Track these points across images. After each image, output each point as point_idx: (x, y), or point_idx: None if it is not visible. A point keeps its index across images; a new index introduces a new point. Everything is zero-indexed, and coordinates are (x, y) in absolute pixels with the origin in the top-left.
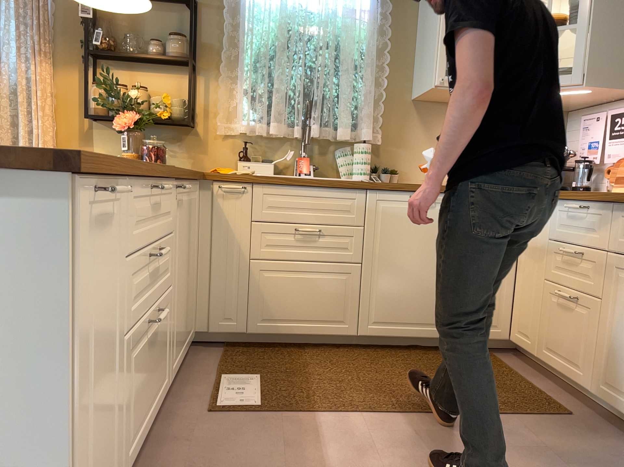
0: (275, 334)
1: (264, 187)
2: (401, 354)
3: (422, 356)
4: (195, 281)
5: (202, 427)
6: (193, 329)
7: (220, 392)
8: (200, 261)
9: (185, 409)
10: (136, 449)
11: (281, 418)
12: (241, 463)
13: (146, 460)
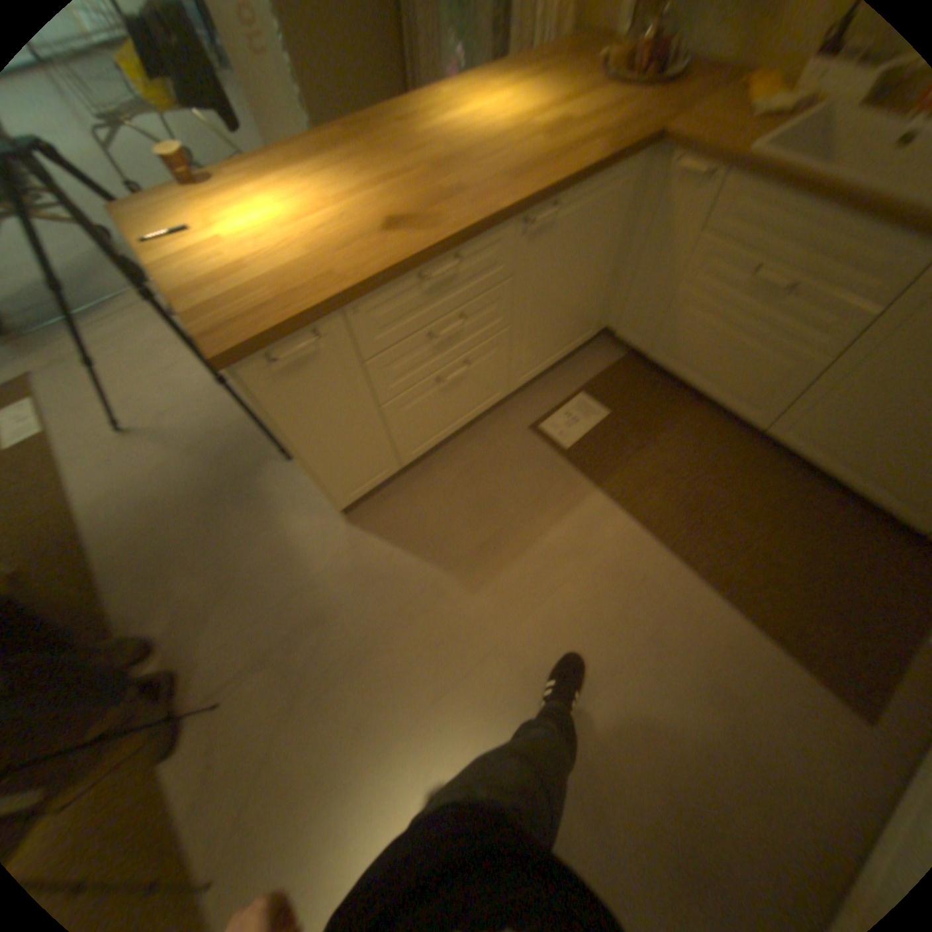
0: (673, 374)
1: (744, 180)
2: (804, 484)
3: (829, 506)
4: (615, 280)
5: (511, 441)
6: (598, 328)
7: (558, 414)
8: (628, 258)
9: (520, 414)
10: (436, 444)
11: (569, 473)
12: (498, 491)
13: (457, 445)
